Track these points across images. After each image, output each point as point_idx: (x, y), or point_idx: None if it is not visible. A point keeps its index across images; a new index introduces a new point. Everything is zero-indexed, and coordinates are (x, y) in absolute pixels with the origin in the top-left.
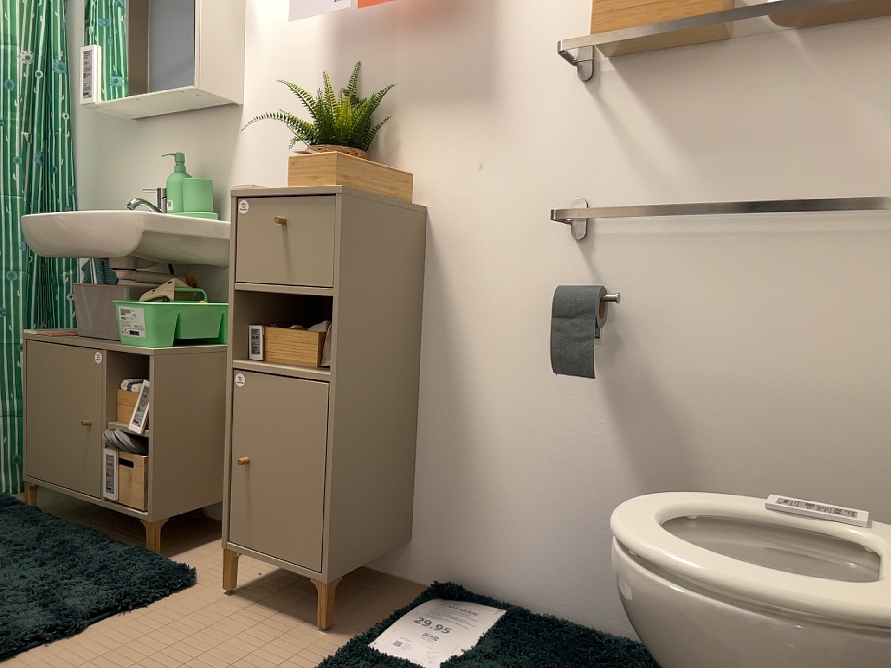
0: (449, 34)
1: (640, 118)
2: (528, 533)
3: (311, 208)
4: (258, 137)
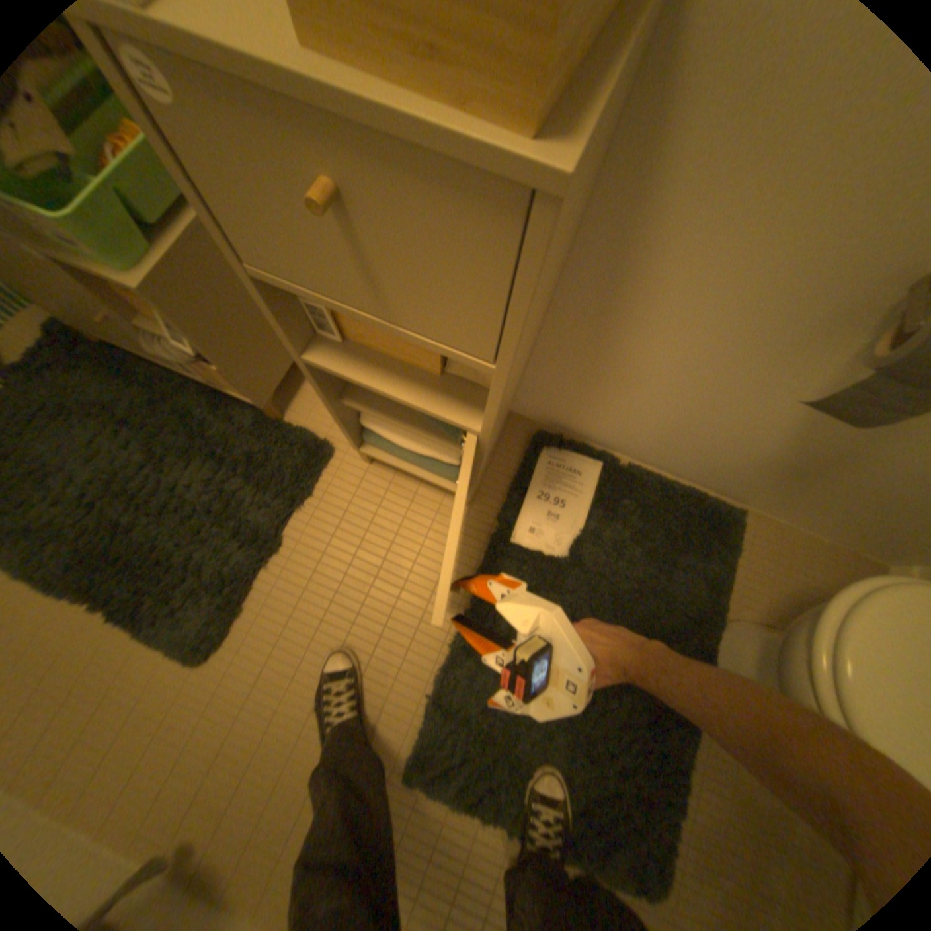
0: None
1: None
2: (643, 425)
3: (435, 179)
4: None
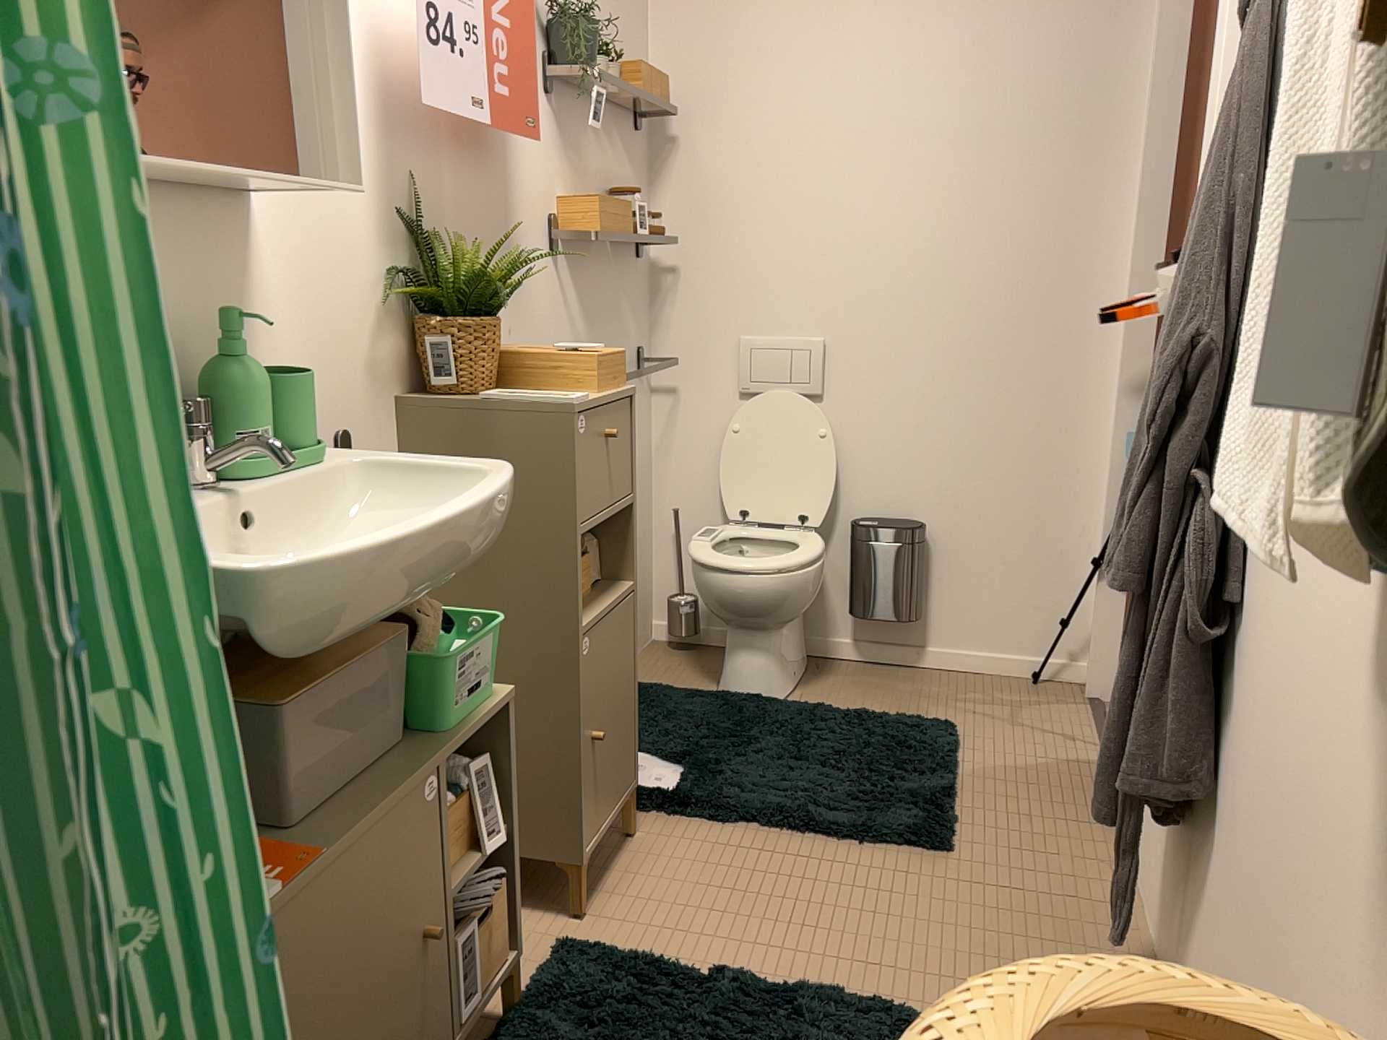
0: (486, 178)
1: (576, 299)
2: None
3: (622, 413)
4: (299, 274)
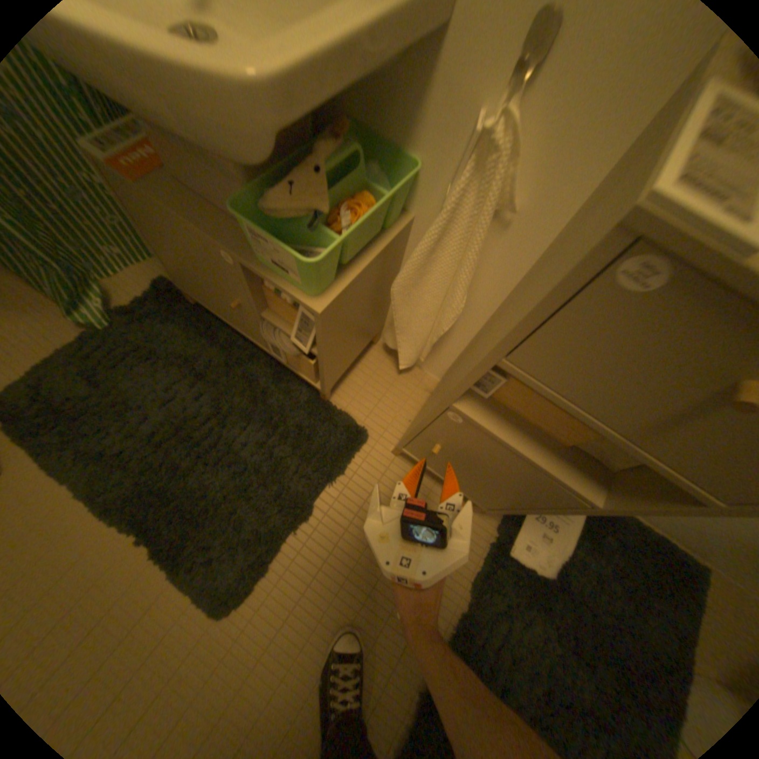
0: None
1: None
2: None
3: None
4: None
